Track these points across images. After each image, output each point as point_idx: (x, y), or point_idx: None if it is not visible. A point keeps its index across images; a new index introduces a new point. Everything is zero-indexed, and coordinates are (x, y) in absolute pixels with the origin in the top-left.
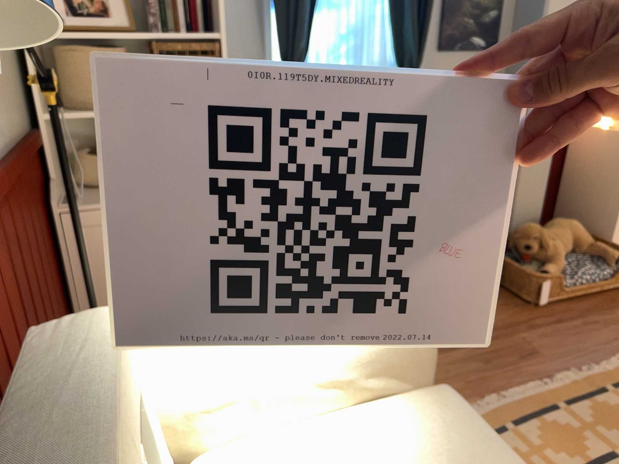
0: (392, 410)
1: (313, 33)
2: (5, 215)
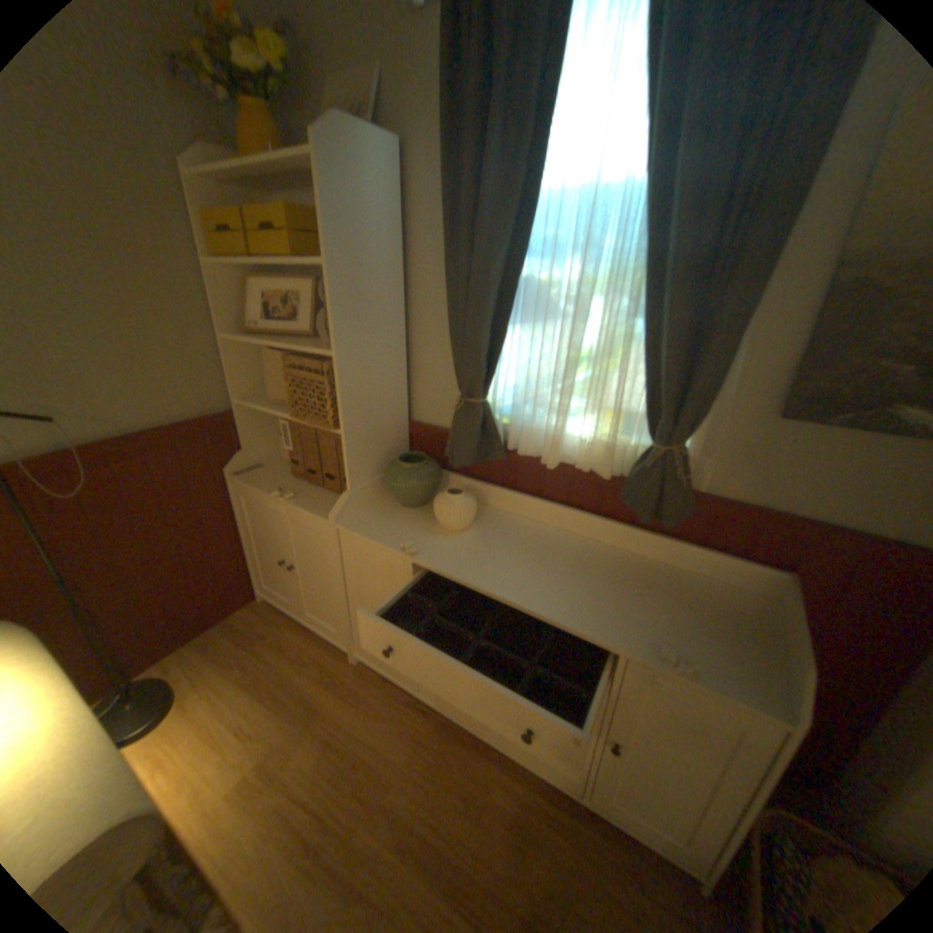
0: None
1: (503, 356)
2: (67, 486)
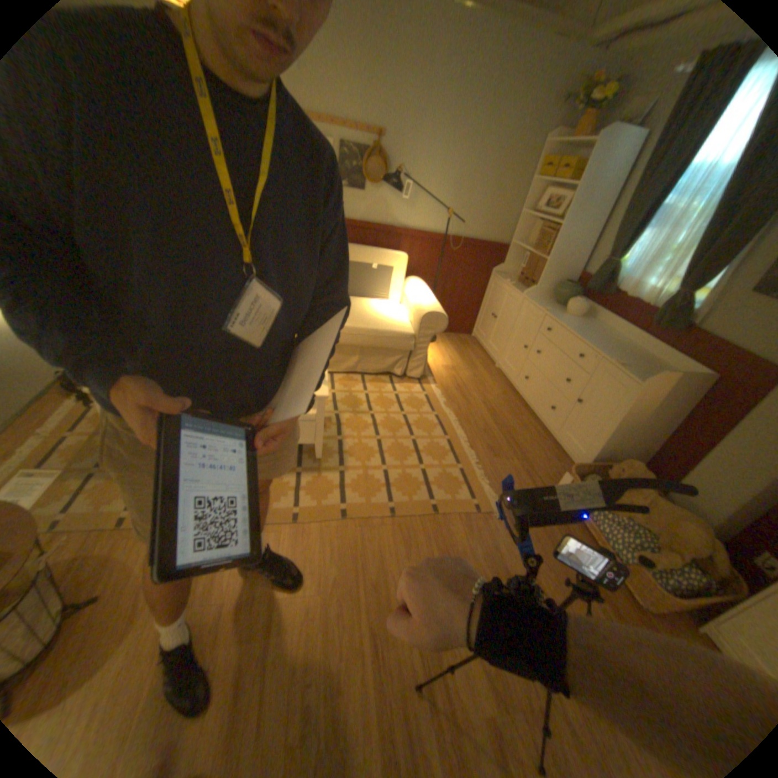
0: (404, 323)
1: (636, 241)
2: (450, 250)
